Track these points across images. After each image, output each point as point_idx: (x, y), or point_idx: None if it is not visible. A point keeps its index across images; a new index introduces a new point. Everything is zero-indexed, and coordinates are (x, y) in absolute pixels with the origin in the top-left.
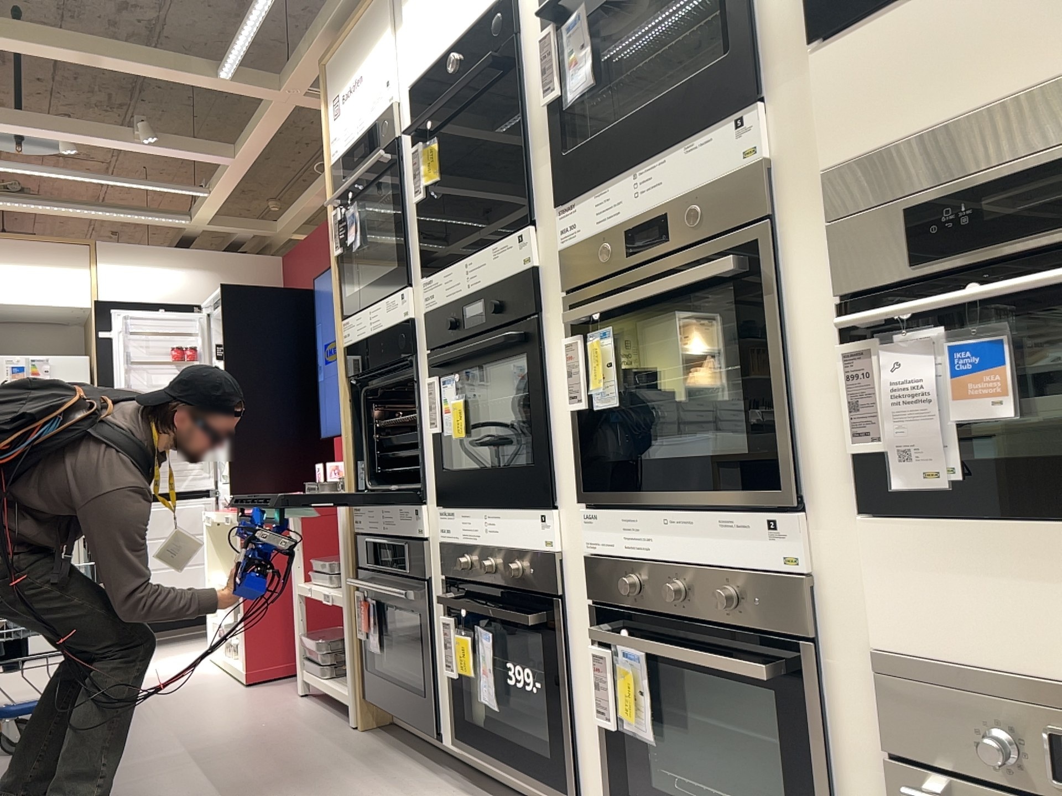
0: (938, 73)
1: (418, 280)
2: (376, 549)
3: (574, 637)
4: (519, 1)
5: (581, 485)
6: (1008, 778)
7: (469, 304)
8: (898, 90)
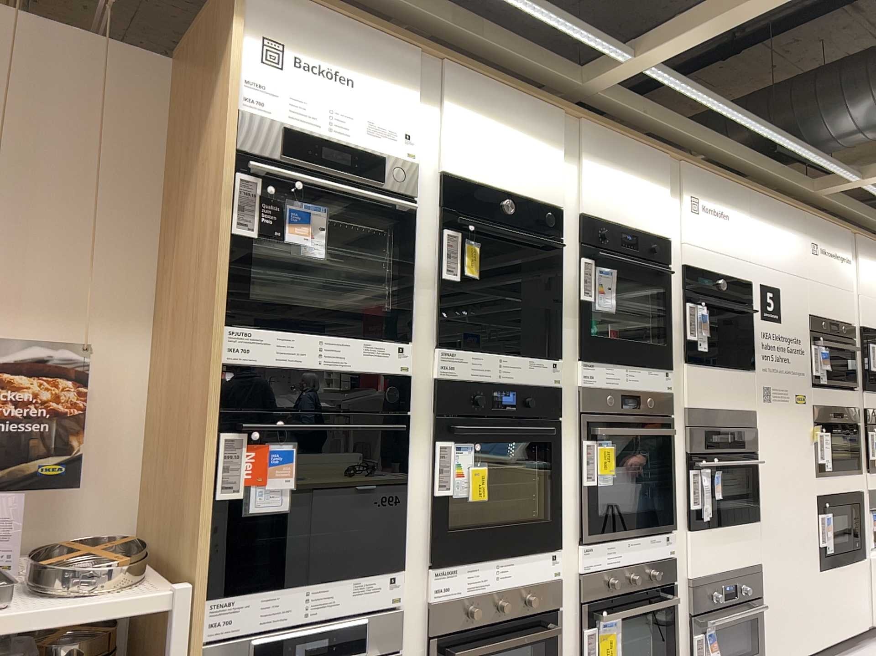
0: (711, 393)
1: (422, 343)
2: (285, 647)
3: (561, 631)
4: (563, 219)
5: (580, 530)
6: (716, 604)
7: (499, 392)
8: (704, 393)
